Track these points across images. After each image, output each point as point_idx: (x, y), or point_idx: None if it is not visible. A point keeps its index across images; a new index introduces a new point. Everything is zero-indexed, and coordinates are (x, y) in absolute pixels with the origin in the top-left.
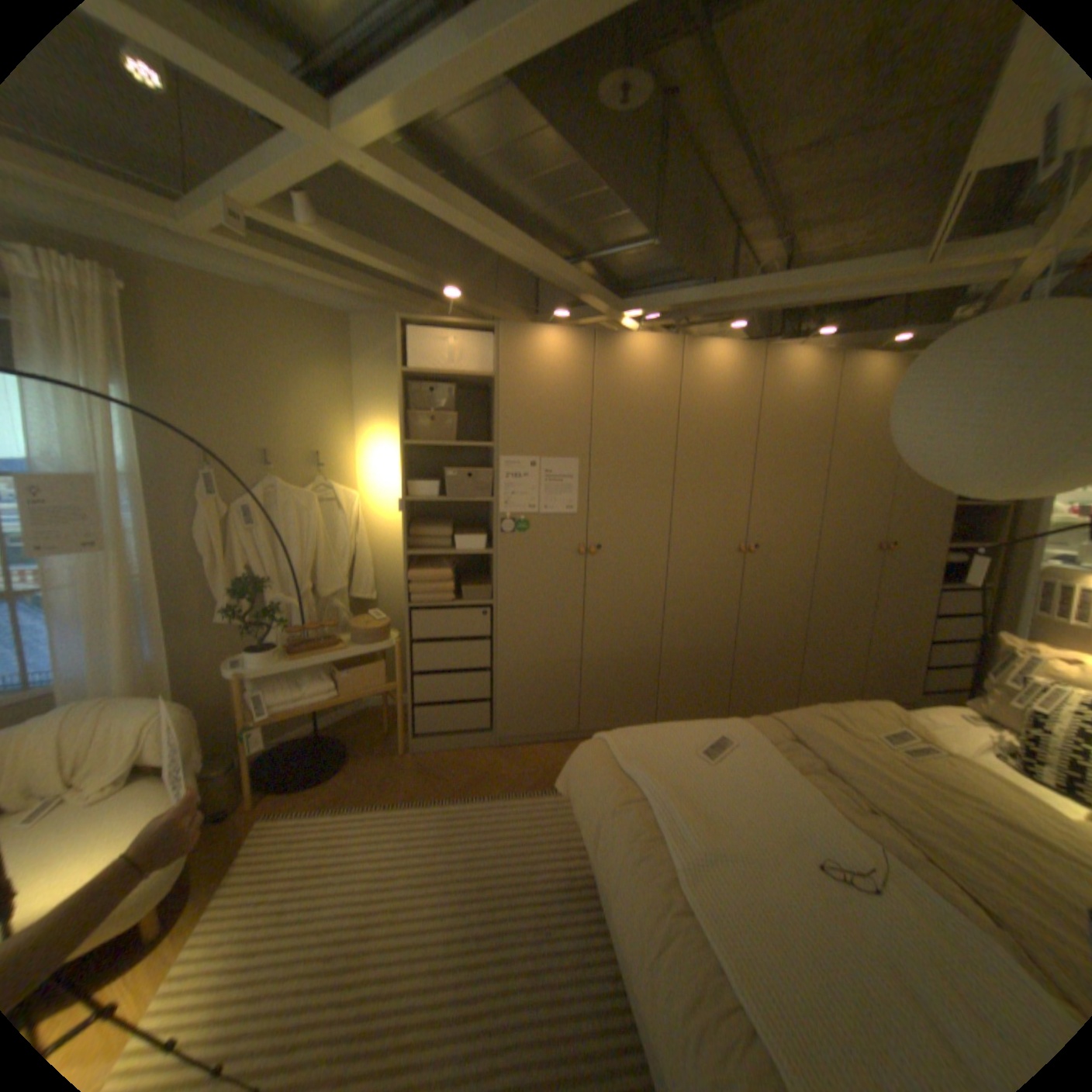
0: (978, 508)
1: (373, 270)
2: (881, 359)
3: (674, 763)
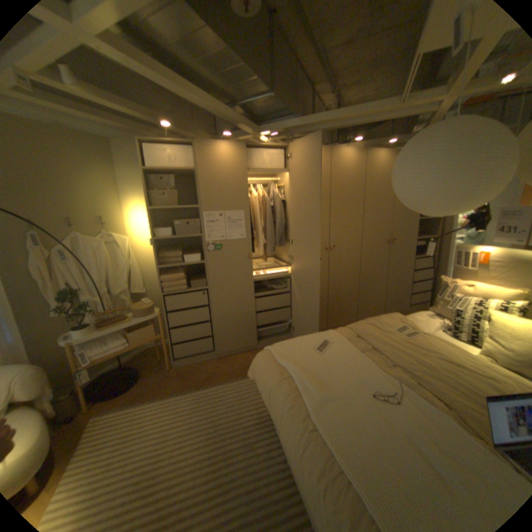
0: (428, 220)
1: (119, 112)
2: (384, 152)
3: (303, 357)
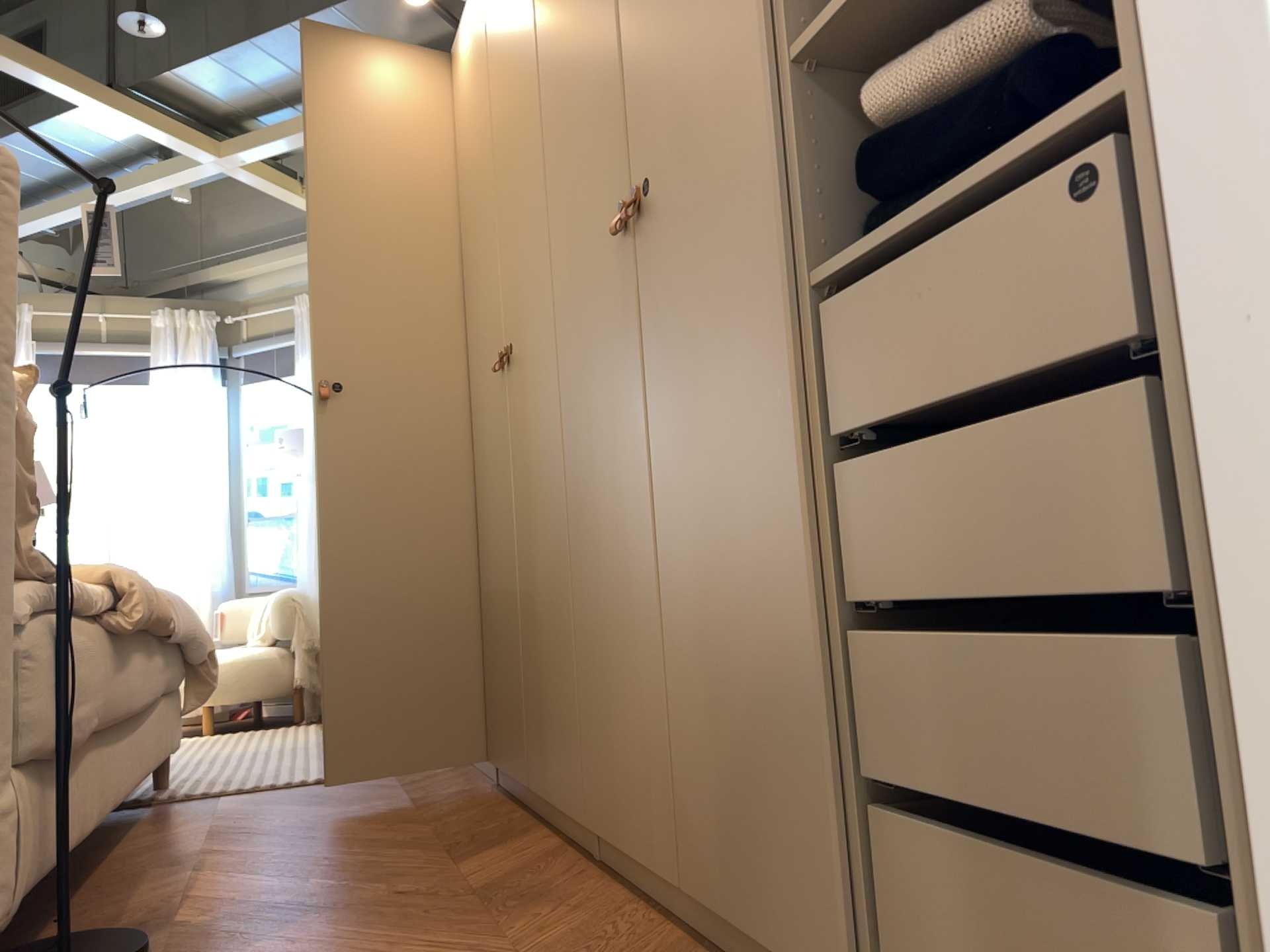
0: None
1: None
2: None
3: None
